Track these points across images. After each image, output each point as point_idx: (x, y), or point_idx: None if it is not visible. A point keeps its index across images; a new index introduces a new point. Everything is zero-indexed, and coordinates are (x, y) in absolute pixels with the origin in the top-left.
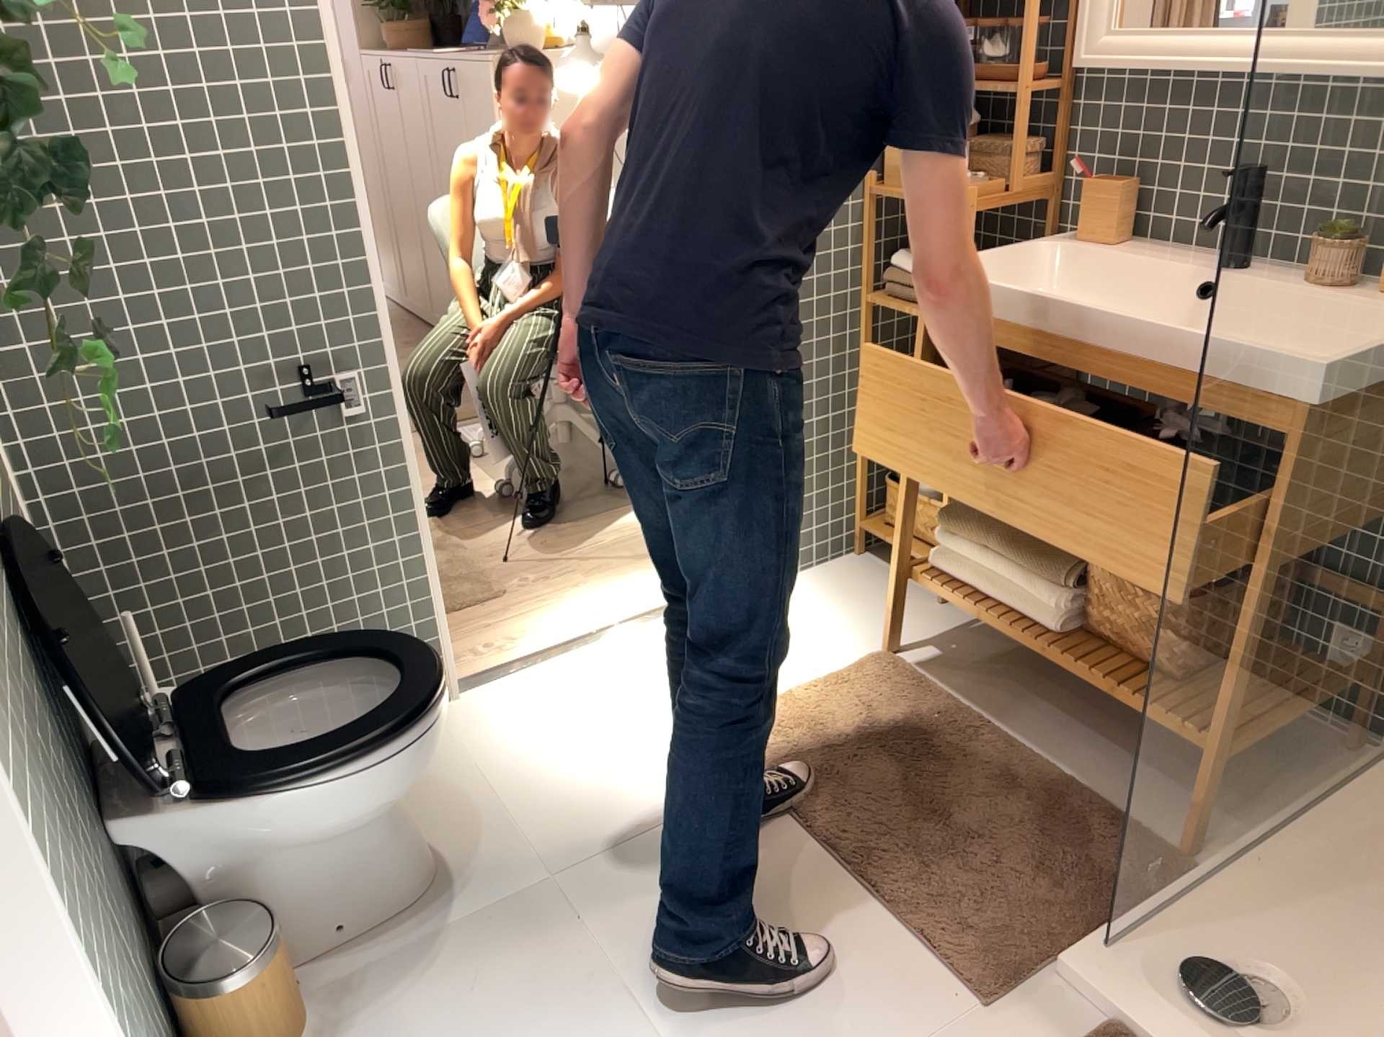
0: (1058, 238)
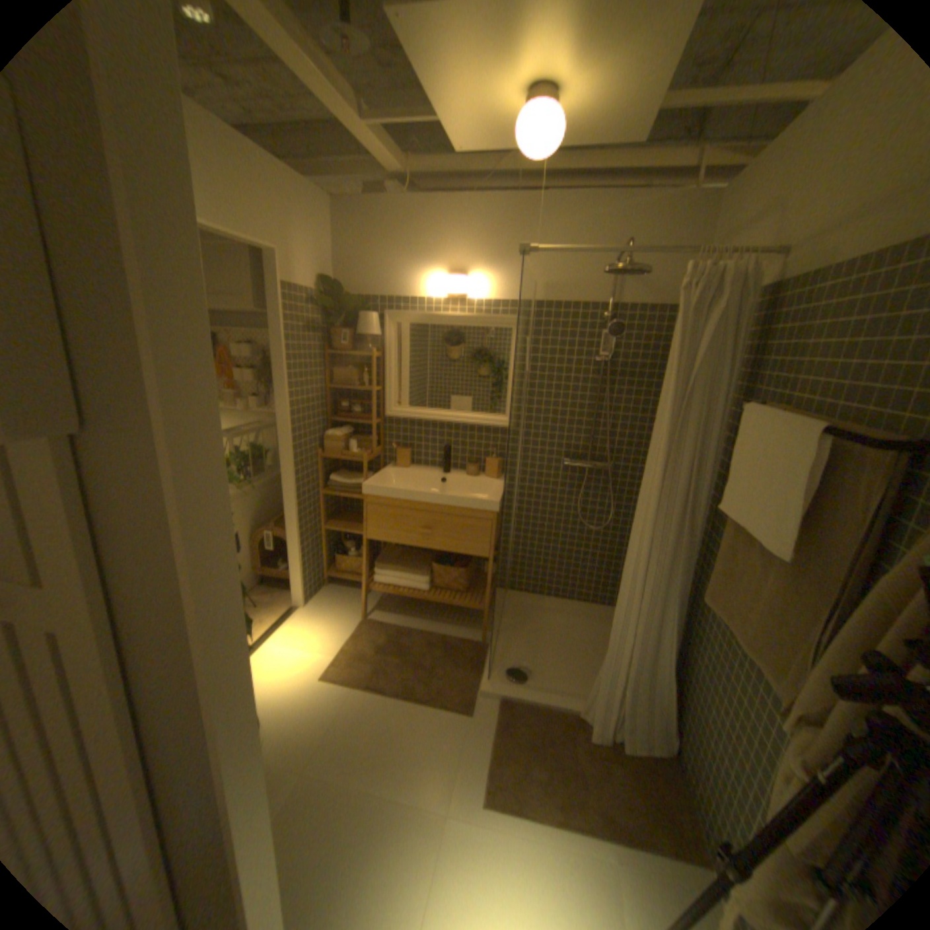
0: (389, 466)
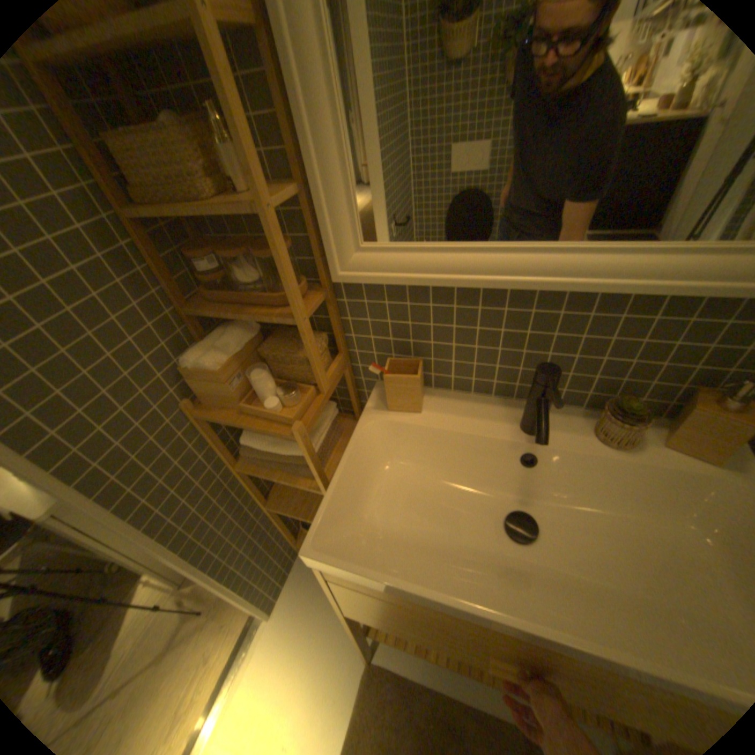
0: (371, 403)
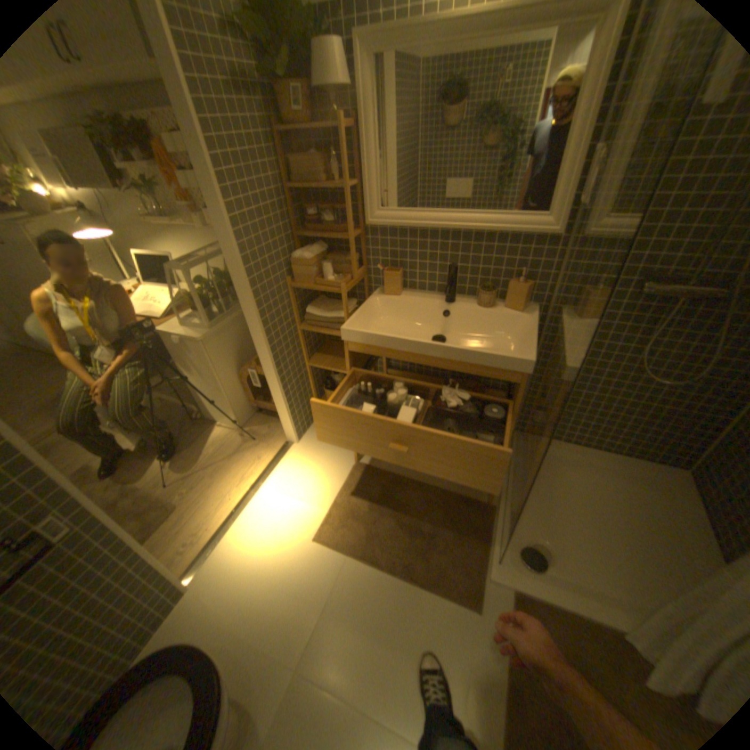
0: (375, 292)
